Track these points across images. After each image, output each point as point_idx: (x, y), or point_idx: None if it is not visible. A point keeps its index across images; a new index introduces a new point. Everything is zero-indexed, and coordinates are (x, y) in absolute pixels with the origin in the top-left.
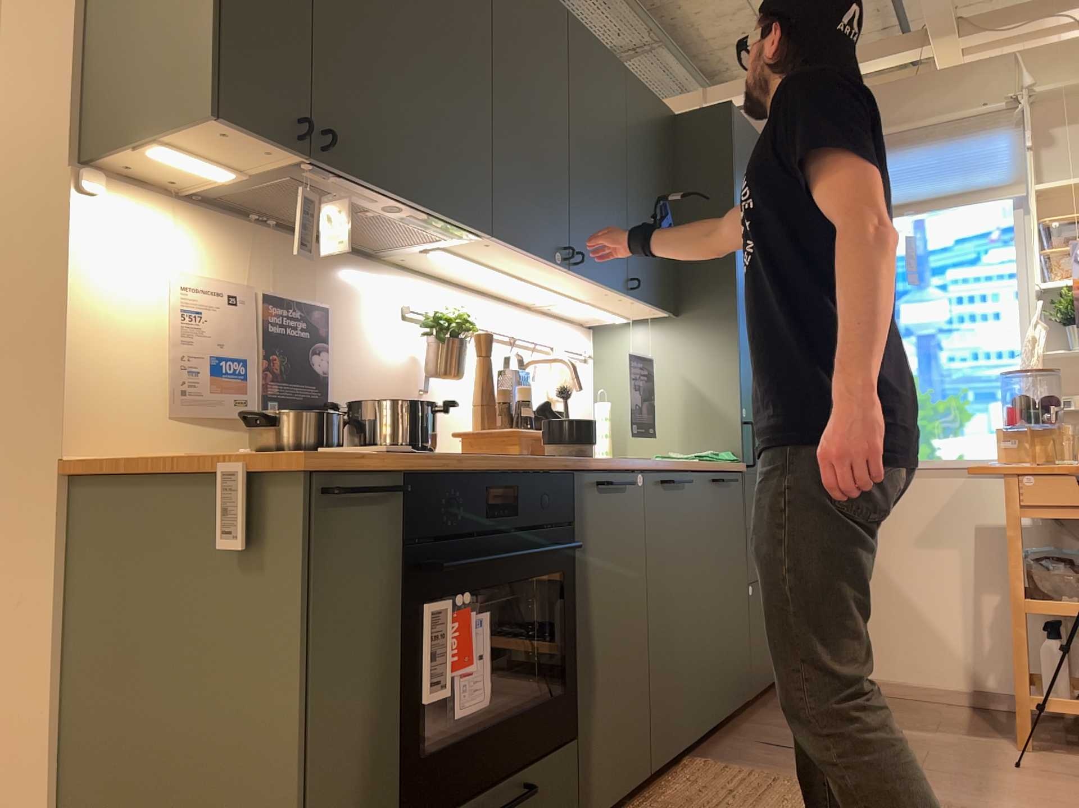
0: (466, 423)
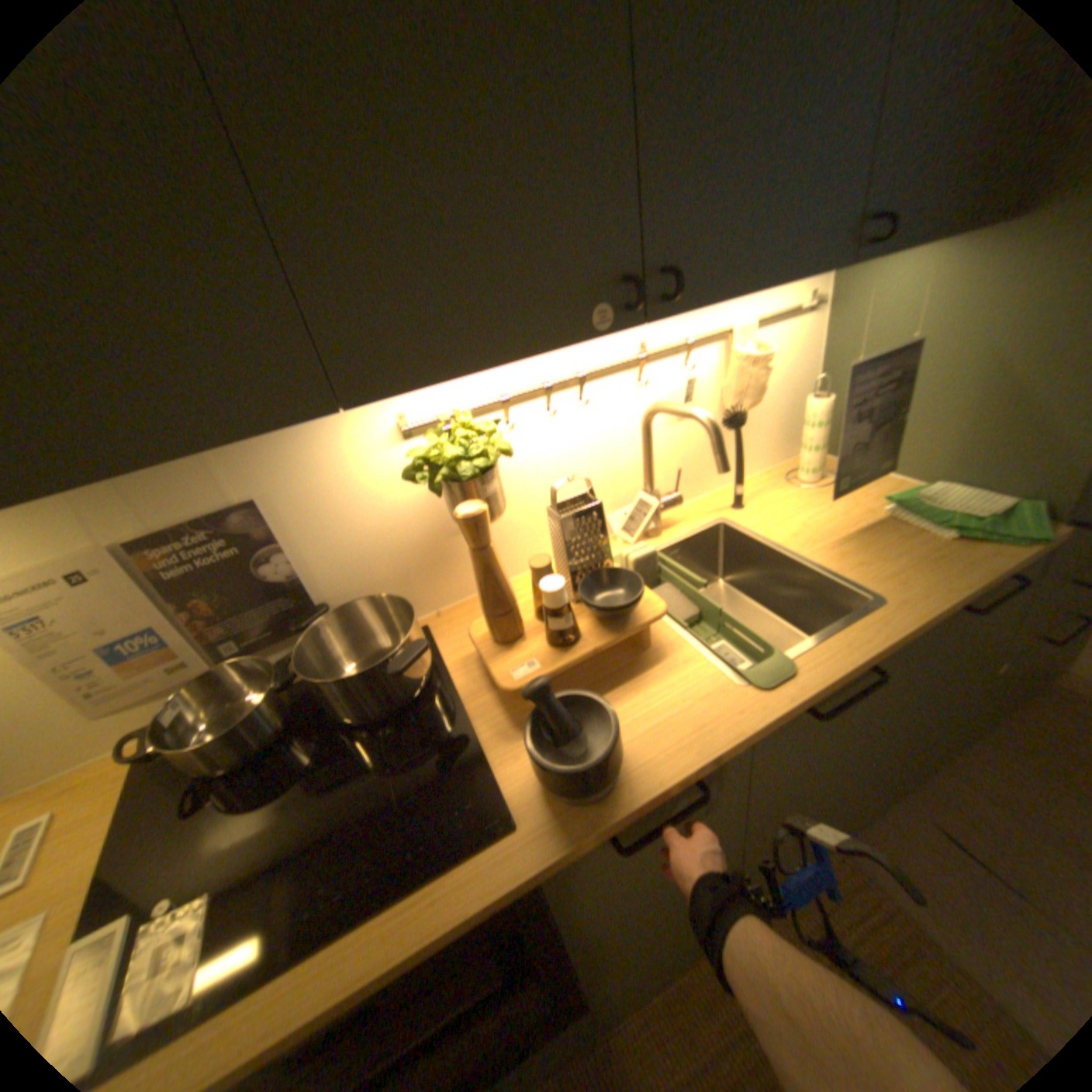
0: (539, 541)
